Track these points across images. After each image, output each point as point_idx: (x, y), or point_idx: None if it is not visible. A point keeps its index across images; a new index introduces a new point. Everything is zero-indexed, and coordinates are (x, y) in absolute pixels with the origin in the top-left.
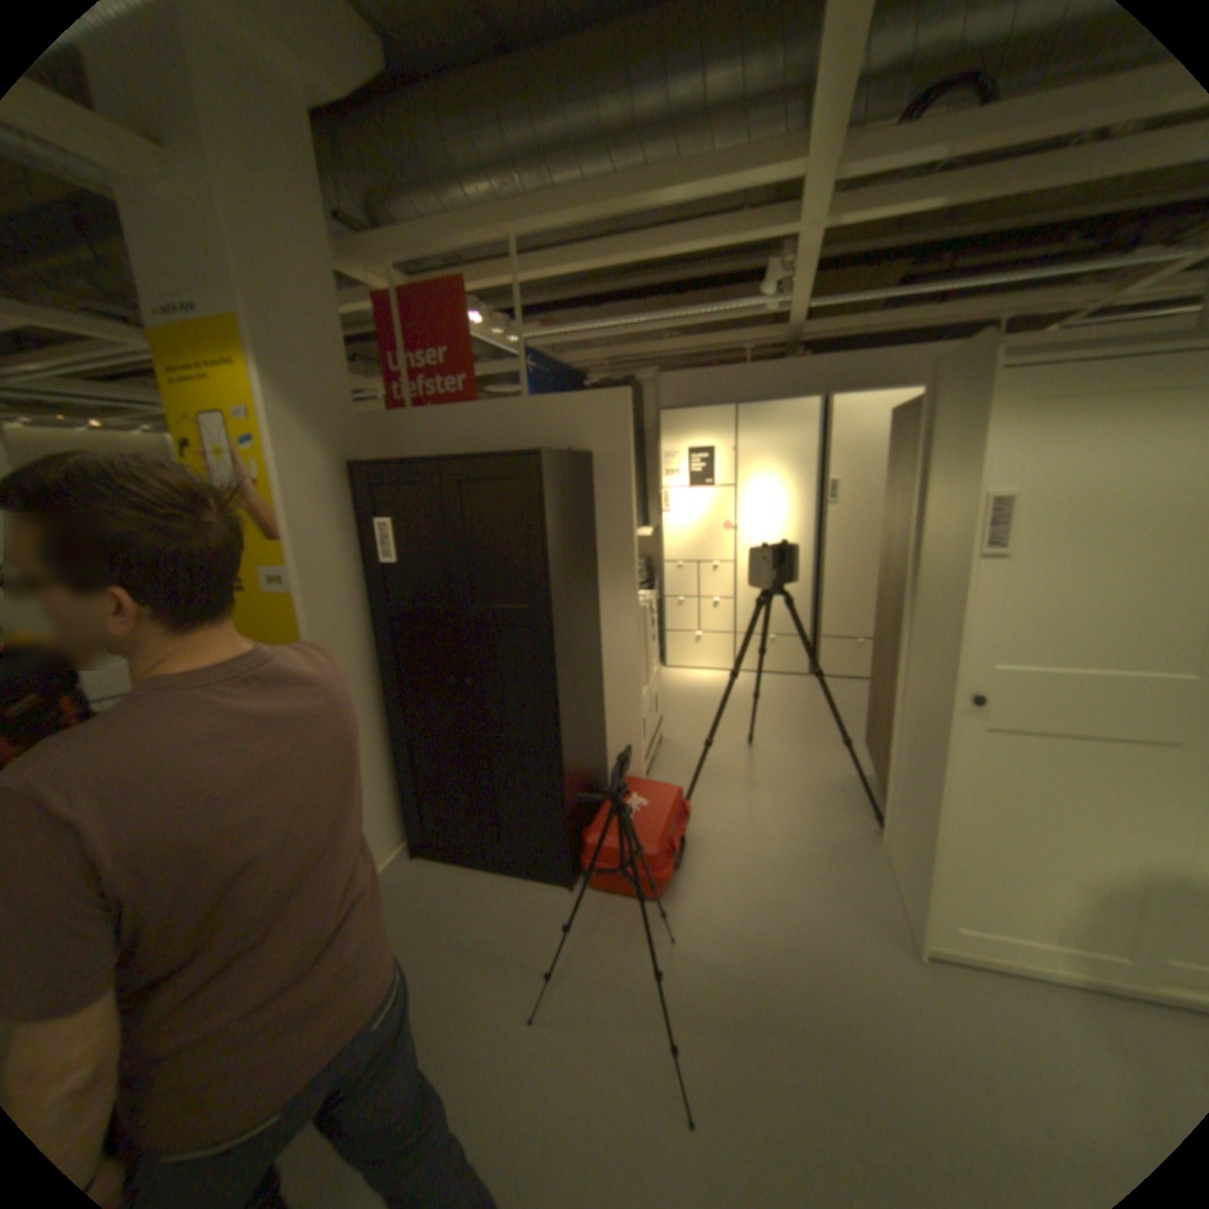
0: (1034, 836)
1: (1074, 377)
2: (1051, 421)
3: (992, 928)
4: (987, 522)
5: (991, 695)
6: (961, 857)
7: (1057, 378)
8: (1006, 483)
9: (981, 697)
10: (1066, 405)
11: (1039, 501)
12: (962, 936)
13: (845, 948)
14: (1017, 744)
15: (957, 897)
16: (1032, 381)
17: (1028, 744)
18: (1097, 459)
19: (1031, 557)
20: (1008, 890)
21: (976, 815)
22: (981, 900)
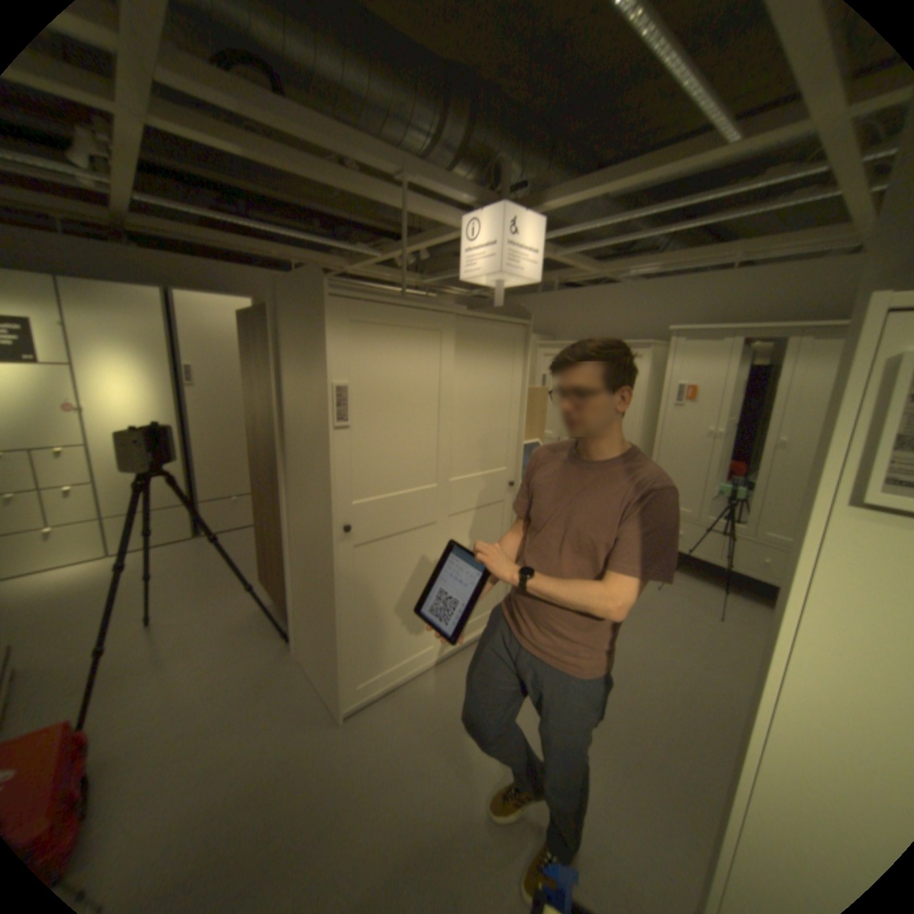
0: (384, 604)
1: (366, 312)
2: (358, 338)
3: (372, 674)
4: (333, 405)
5: (351, 523)
6: (349, 640)
7: (358, 311)
8: (340, 378)
9: (346, 527)
10: (364, 329)
11: (359, 391)
12: (357, 692)
13: (283, 761)
14: (368, 550)
15: (351, 668)
16: (345, 309)
17: (374, 548)
18: (383, 366)
19: (360, 428)
20: (376, 645)
21: (354, 607)
22: (364, 660)
